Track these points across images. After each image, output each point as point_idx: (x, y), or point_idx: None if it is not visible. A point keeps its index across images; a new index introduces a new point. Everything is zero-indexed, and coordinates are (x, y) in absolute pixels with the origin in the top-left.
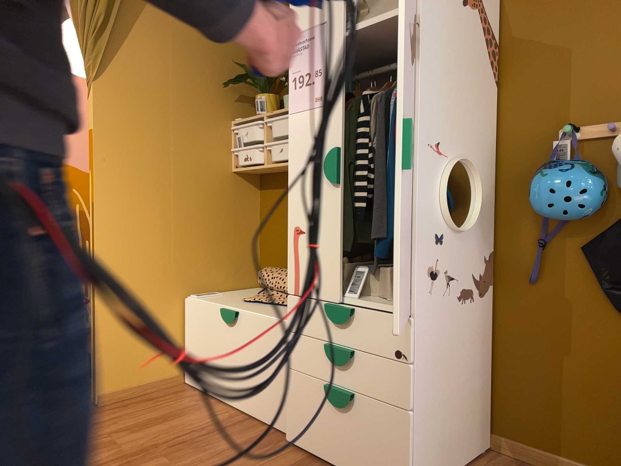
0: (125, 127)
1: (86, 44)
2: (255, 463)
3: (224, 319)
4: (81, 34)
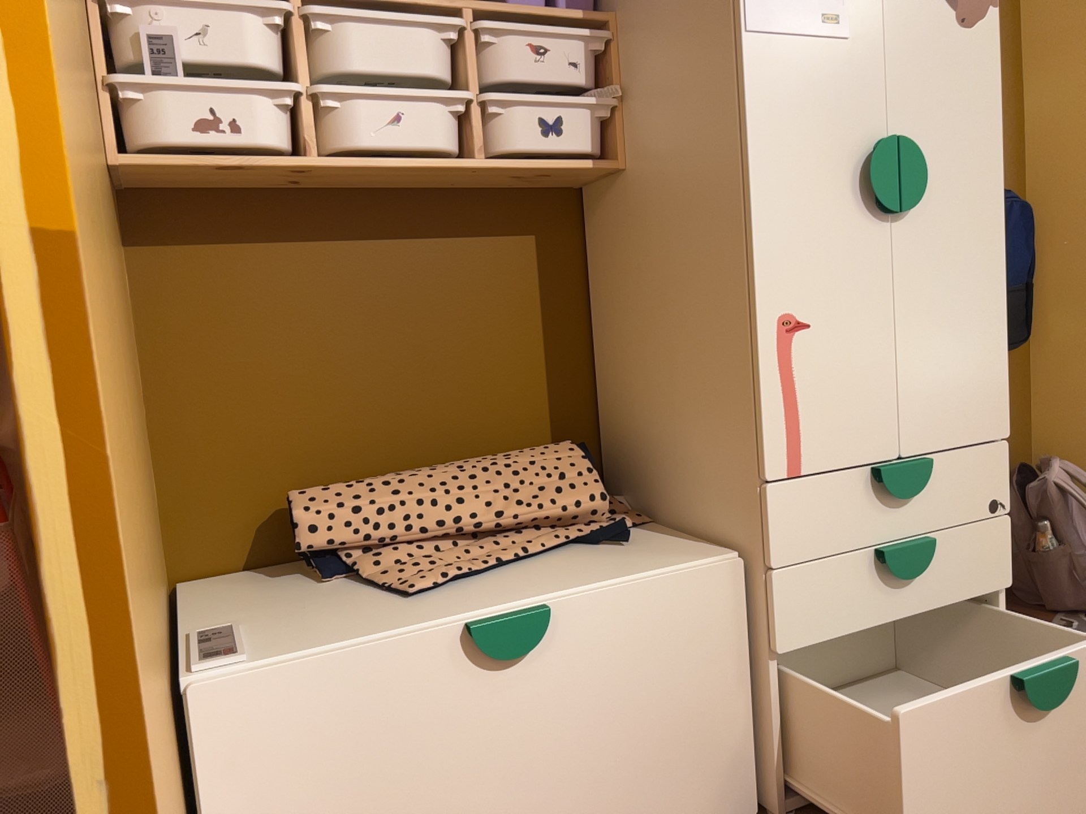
0: None
1: None
2: None
3: (497, 656)
4: None
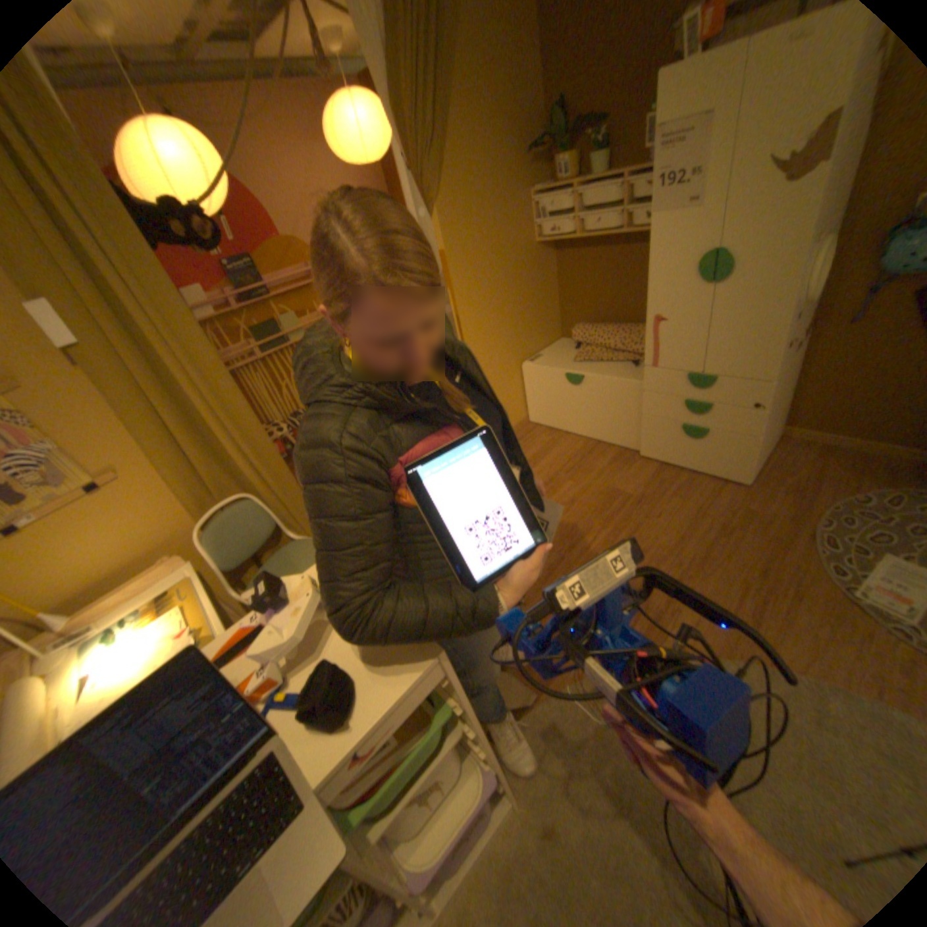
0: (462, 238)
1: (419, 163)
2: (629, 473)
3: (570, 381)
4: (407, 151)
